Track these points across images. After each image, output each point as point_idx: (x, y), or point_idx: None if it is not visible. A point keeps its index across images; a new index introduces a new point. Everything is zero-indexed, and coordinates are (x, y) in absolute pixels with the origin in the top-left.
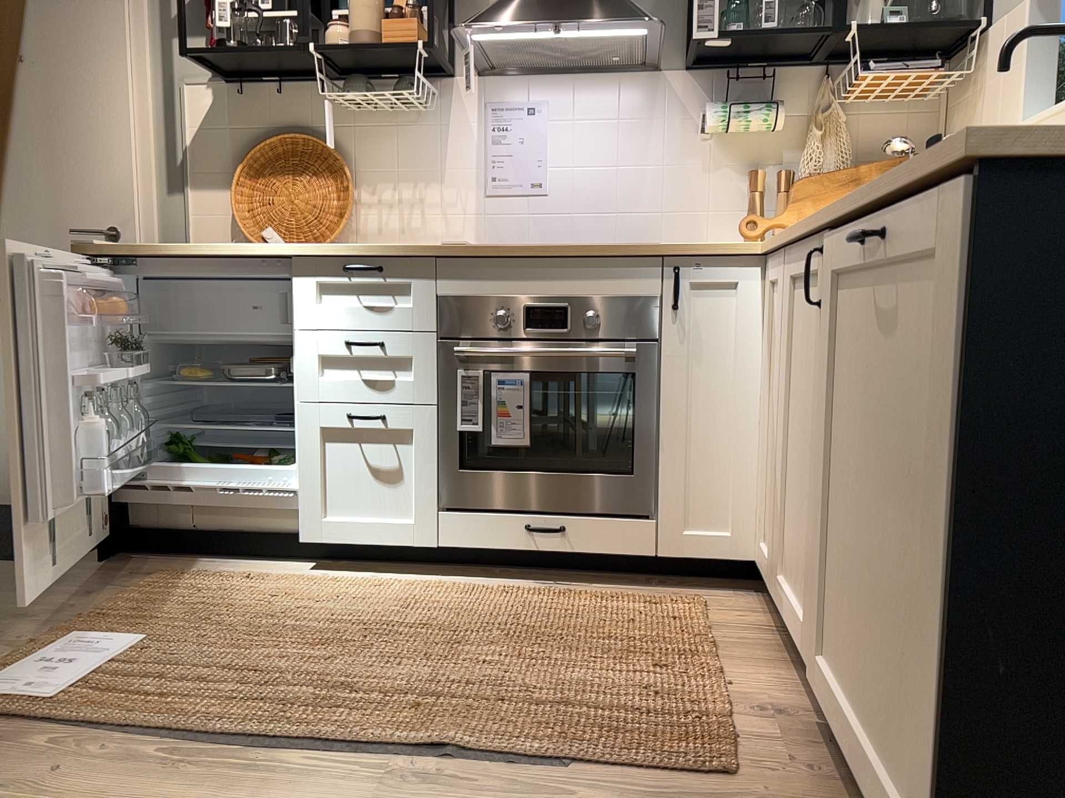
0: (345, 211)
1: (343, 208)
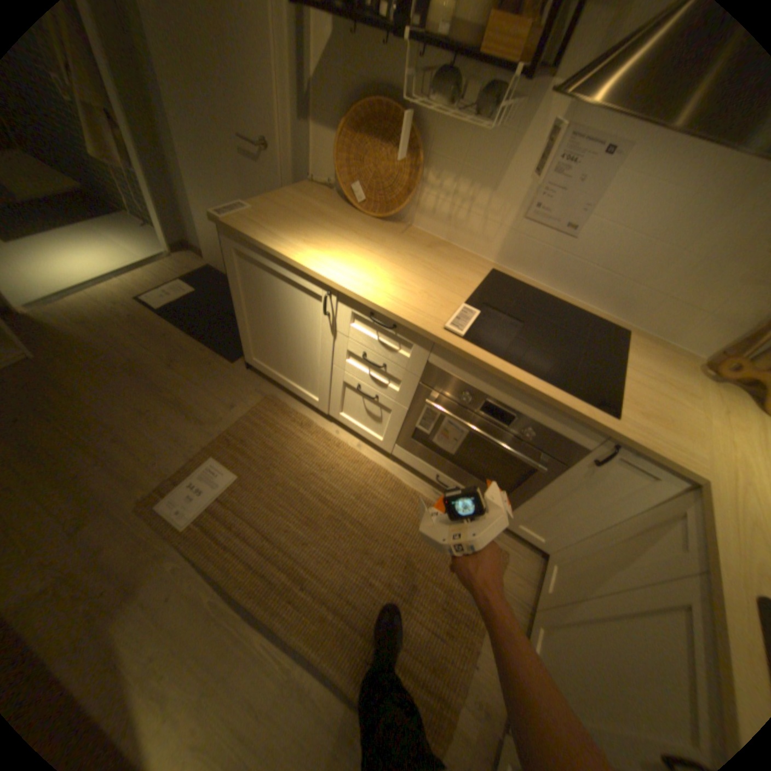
0: (412, 192)
1: (412, 186)
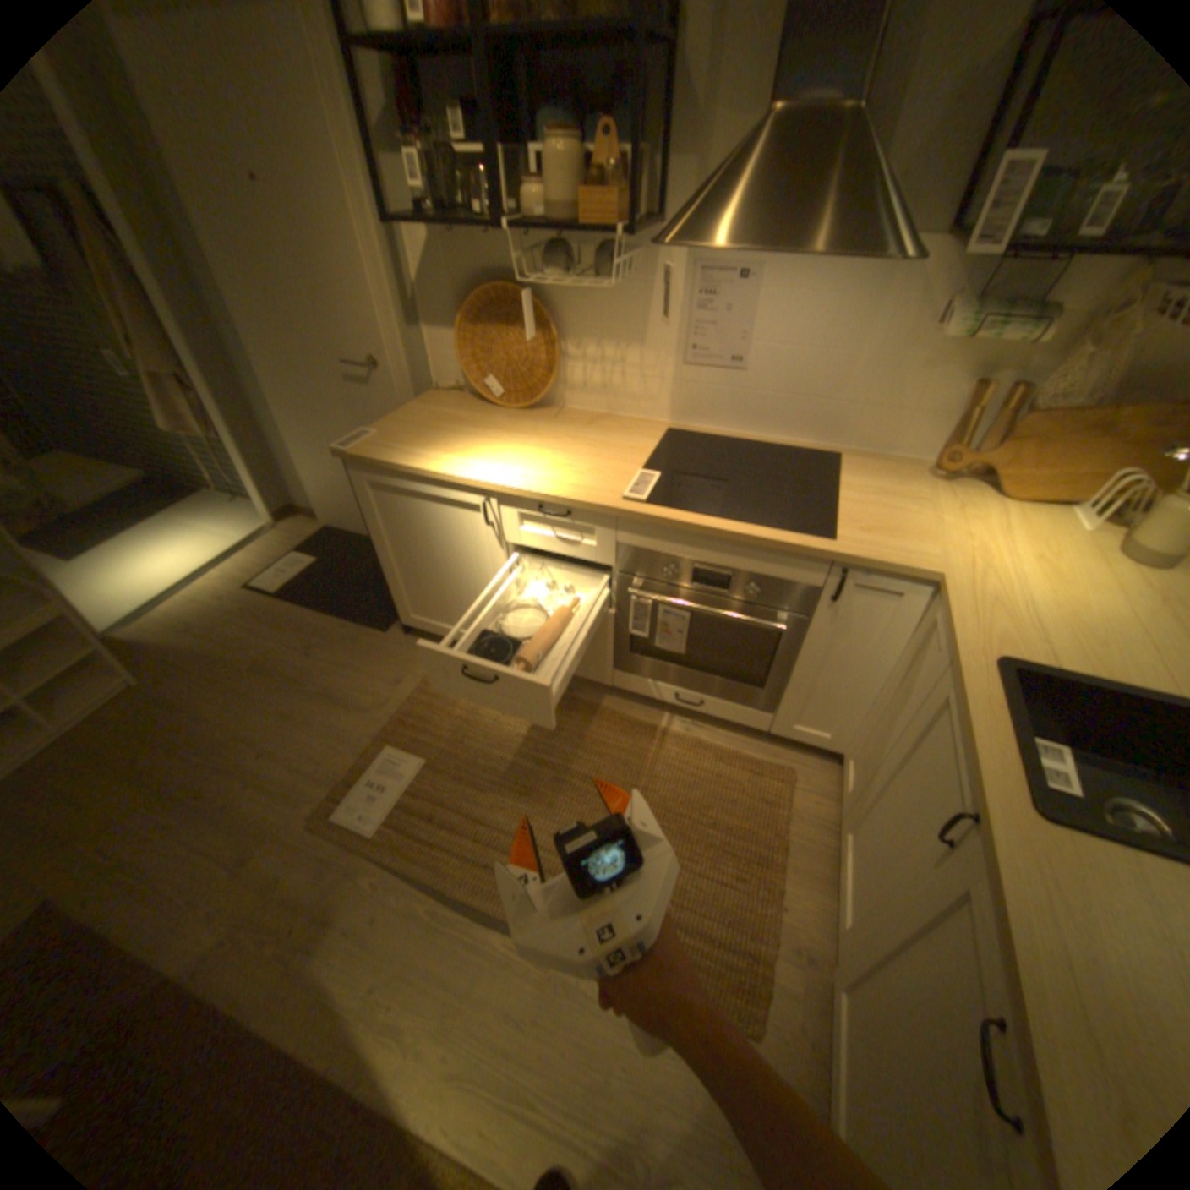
0: (553, 369)
1: (551, 364)
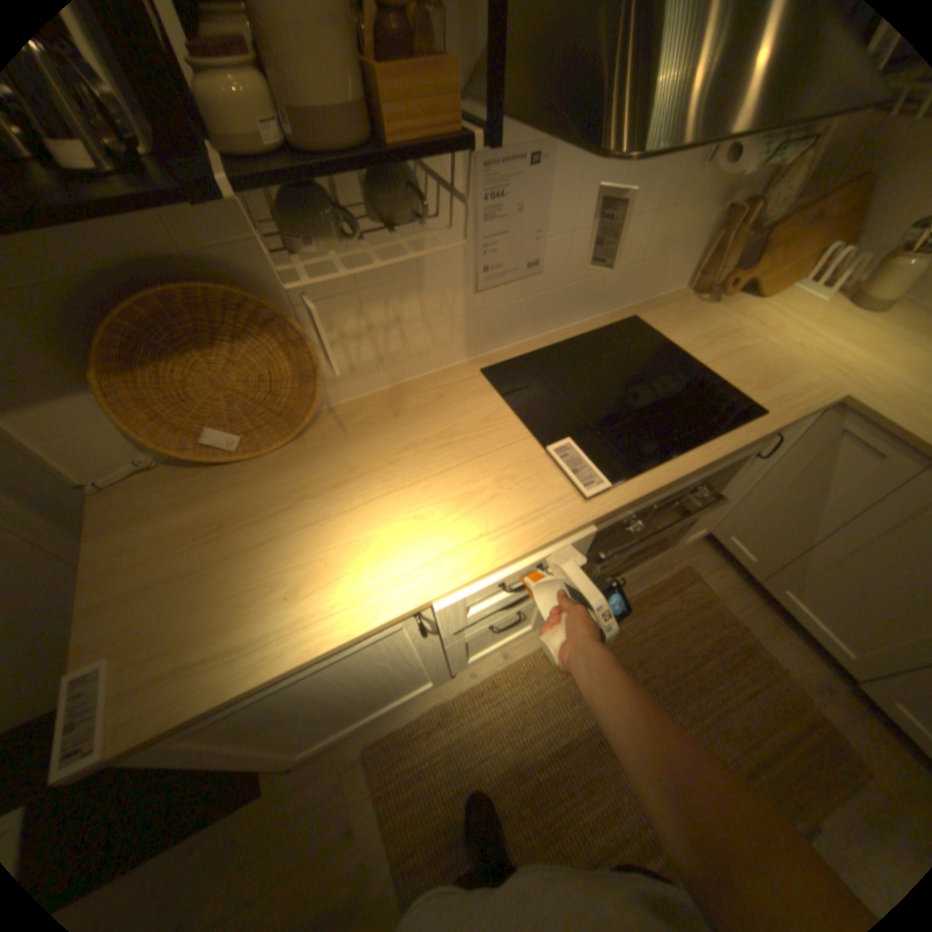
0: (315, 372)
1: (306, 365)
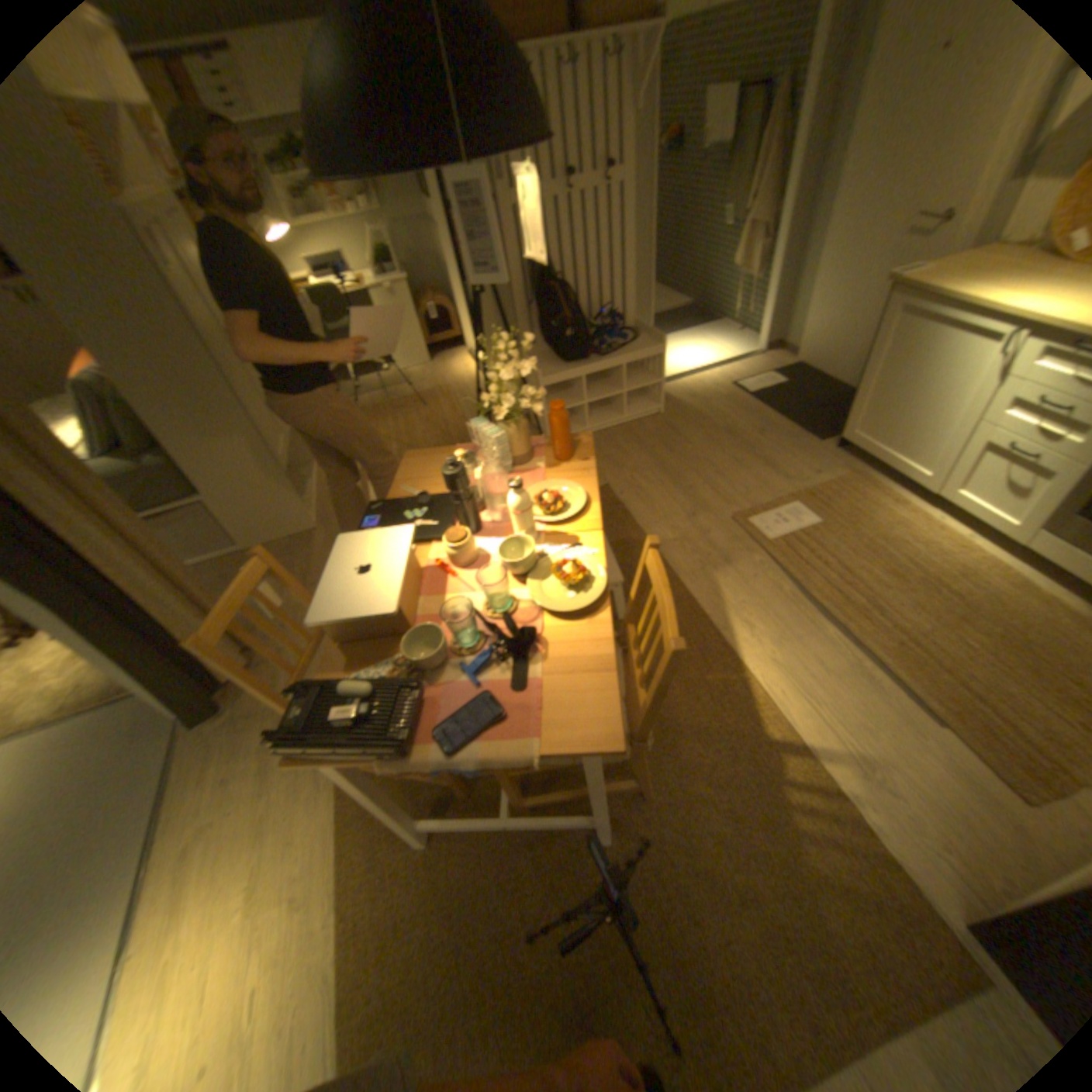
0: None
1: None
